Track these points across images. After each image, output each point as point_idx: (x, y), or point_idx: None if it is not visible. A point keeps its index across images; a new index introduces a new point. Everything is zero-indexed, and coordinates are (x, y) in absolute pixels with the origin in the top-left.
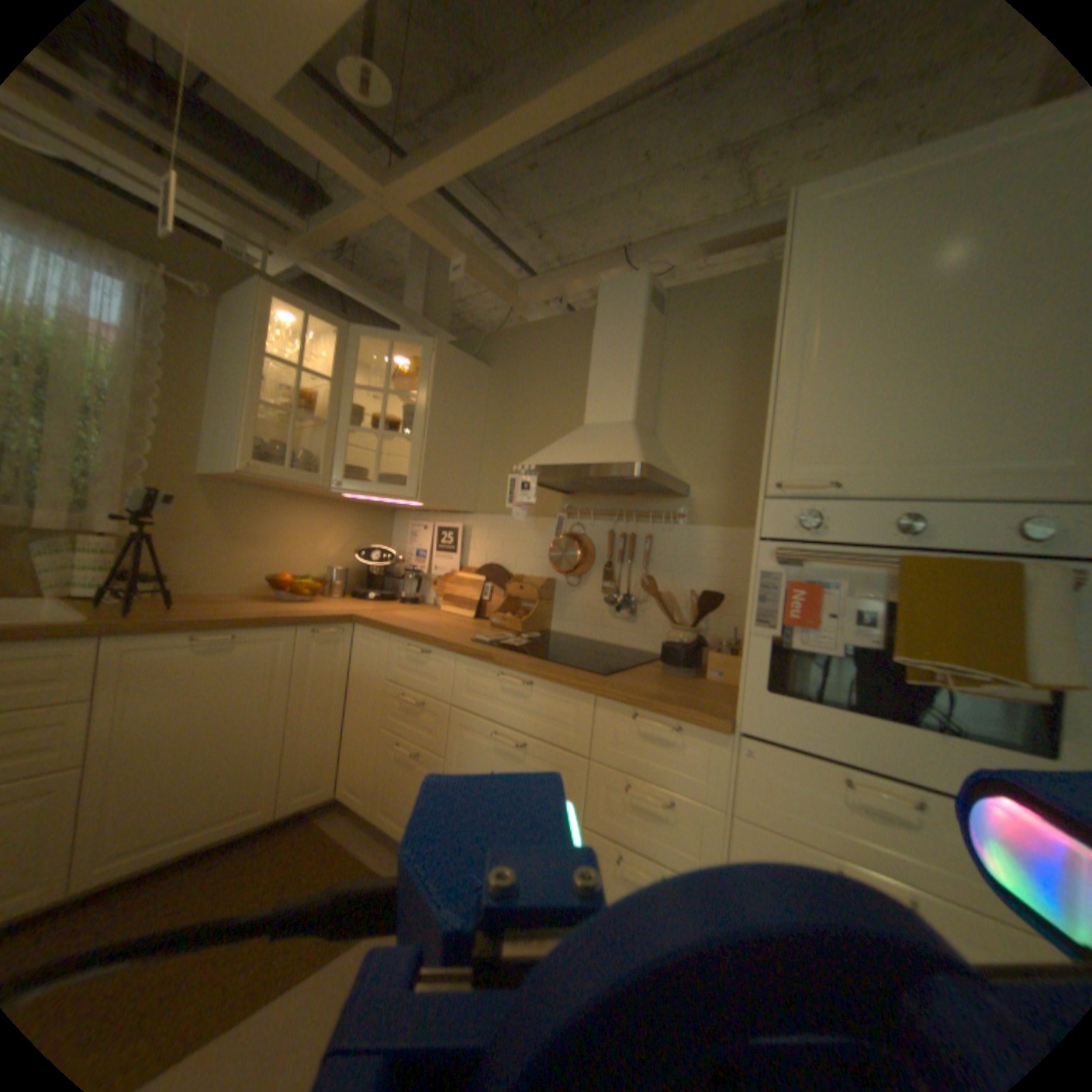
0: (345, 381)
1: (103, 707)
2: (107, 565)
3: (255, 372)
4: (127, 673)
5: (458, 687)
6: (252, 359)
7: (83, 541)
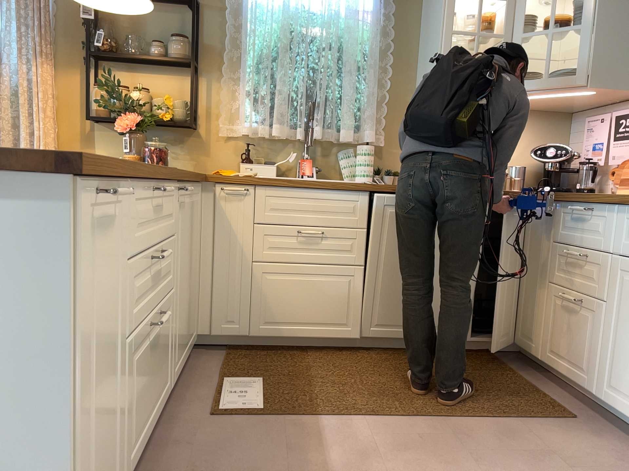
0: (523, 0)
1: (373, 233)
2: (372, 161)
3: (452, 15)
4: (384, 214)
5: (621, 236)
6: (449, 5)
7: (361, 146)
